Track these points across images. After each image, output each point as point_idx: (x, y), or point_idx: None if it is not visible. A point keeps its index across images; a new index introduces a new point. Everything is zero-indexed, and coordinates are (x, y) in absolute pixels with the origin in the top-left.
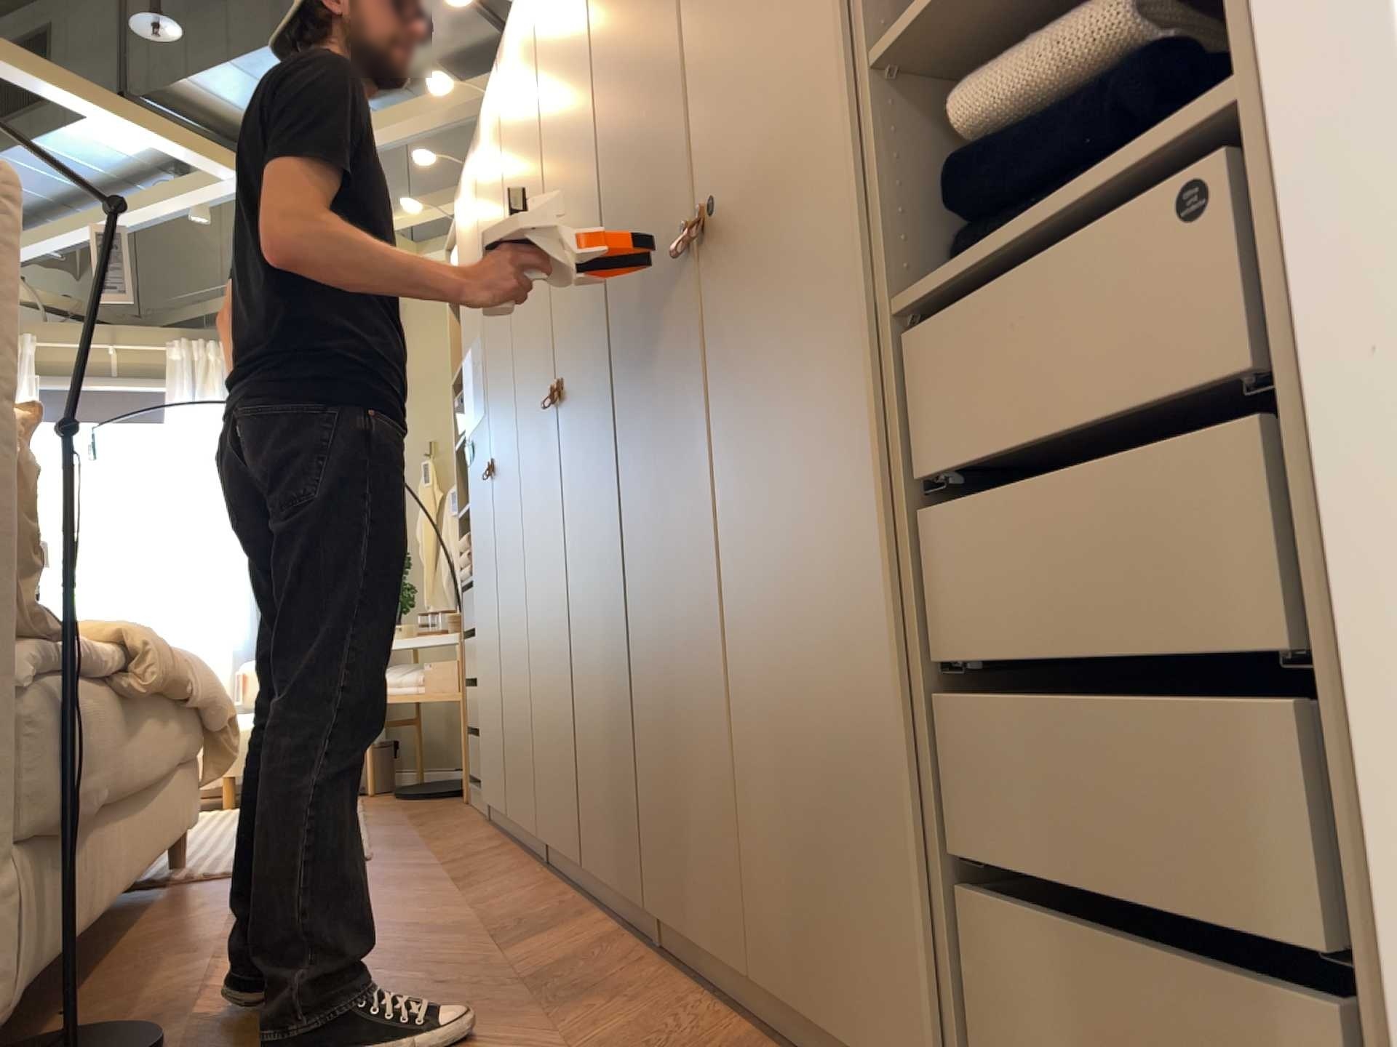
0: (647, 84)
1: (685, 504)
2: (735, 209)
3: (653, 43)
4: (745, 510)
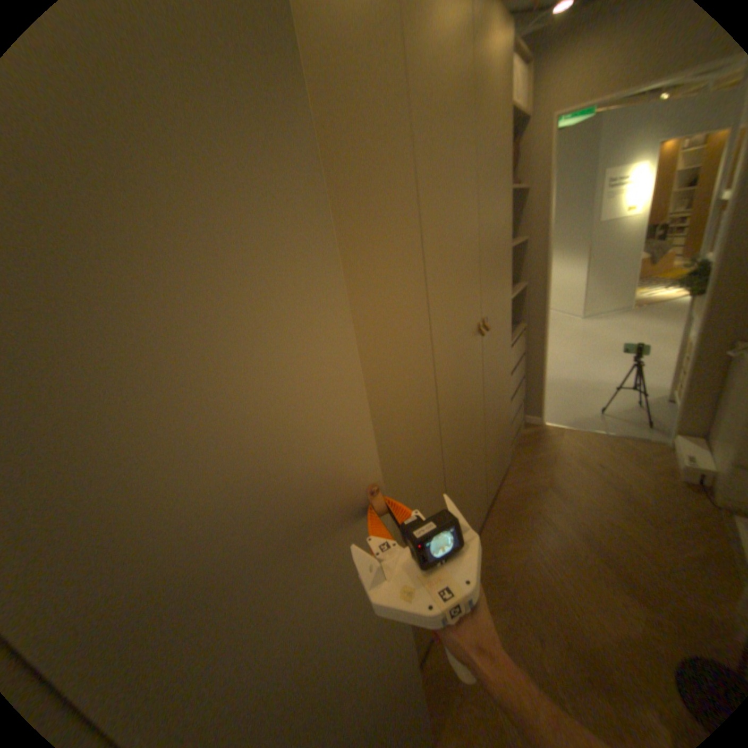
0: (463, 243)
1: (476, 421)
2: (493, 320)
3: (467, 227)
4: (492, 404)
